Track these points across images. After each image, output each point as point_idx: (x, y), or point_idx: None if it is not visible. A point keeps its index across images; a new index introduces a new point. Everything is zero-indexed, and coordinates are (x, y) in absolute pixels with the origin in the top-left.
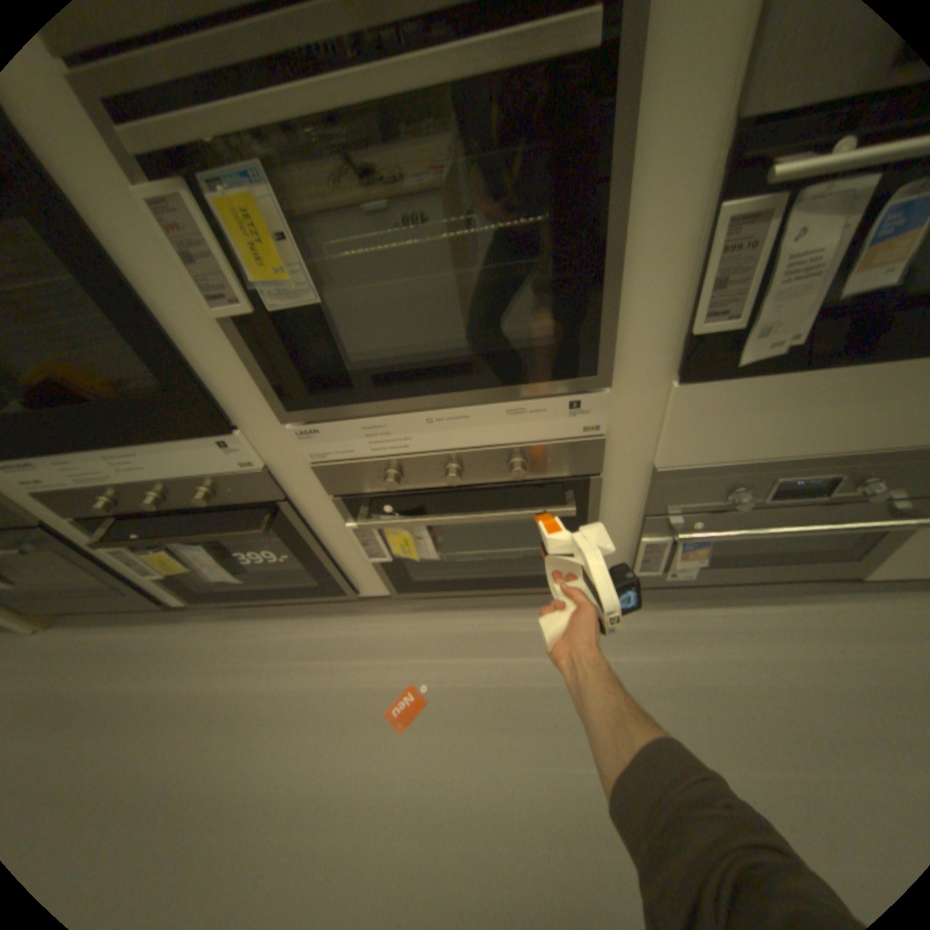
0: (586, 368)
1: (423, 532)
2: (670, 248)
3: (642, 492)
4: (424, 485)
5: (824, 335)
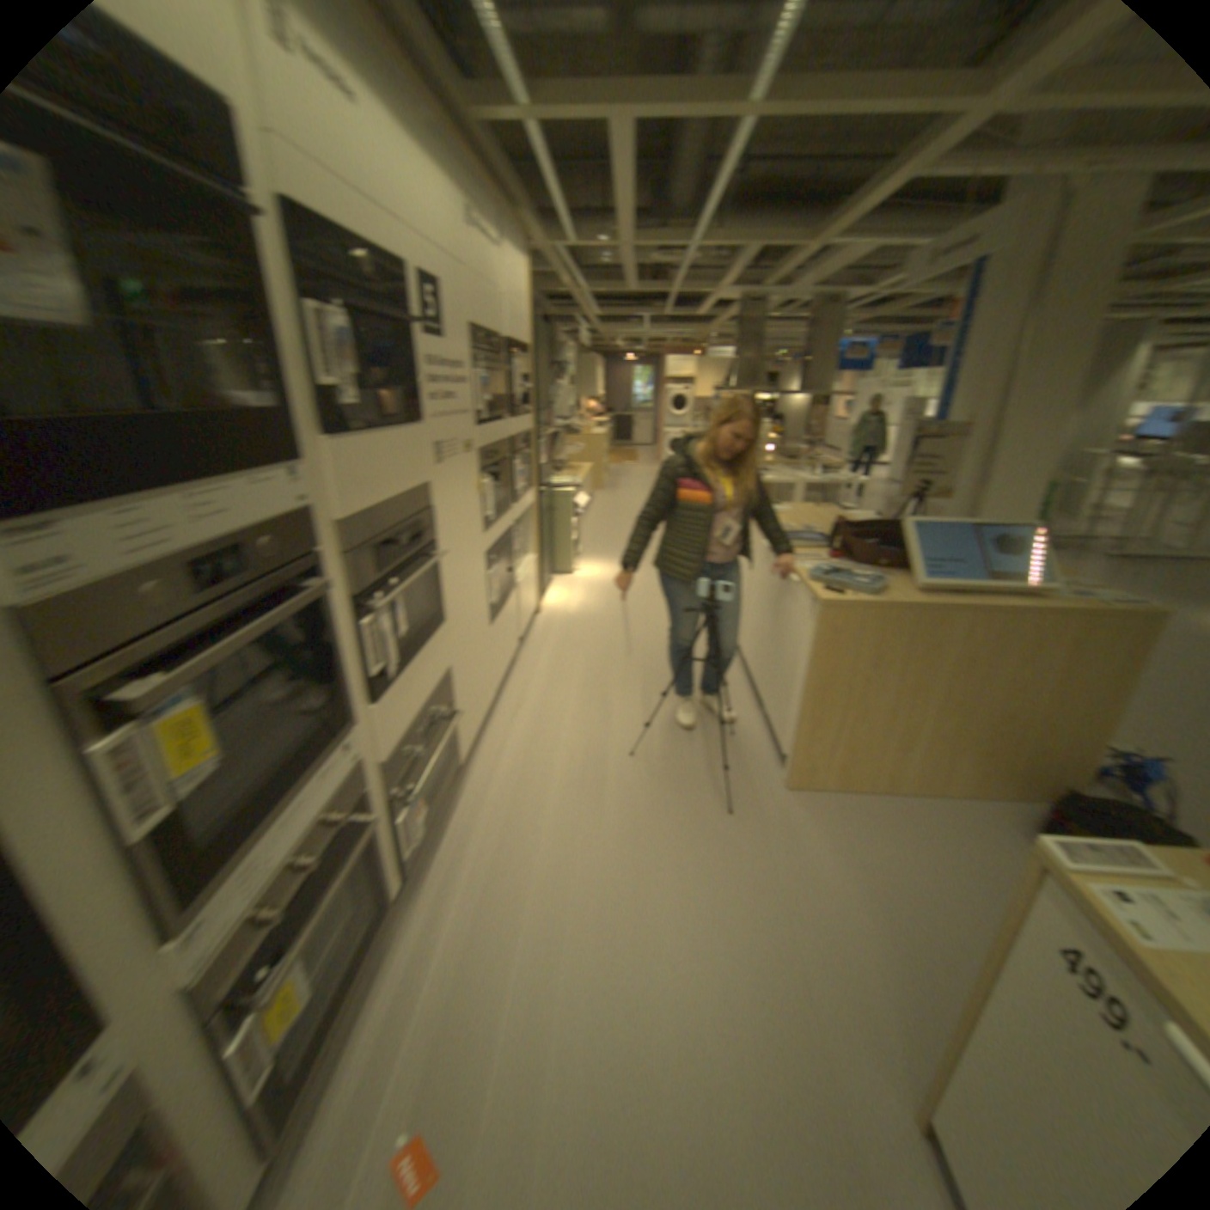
0: (348, 722)
1: (296, 969)
2: (352, 649)
3: (383, 791)
4: (282, 910)
5: (402, 659)
